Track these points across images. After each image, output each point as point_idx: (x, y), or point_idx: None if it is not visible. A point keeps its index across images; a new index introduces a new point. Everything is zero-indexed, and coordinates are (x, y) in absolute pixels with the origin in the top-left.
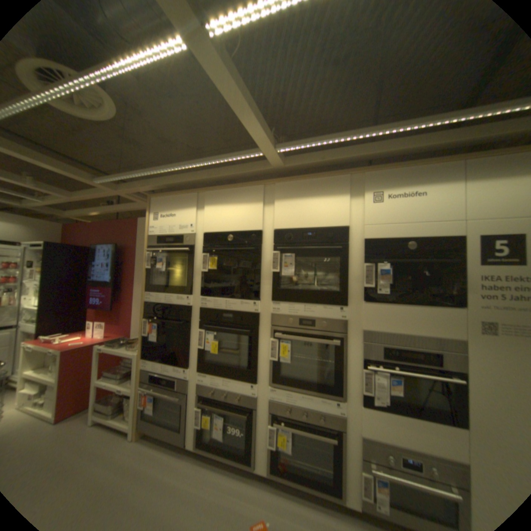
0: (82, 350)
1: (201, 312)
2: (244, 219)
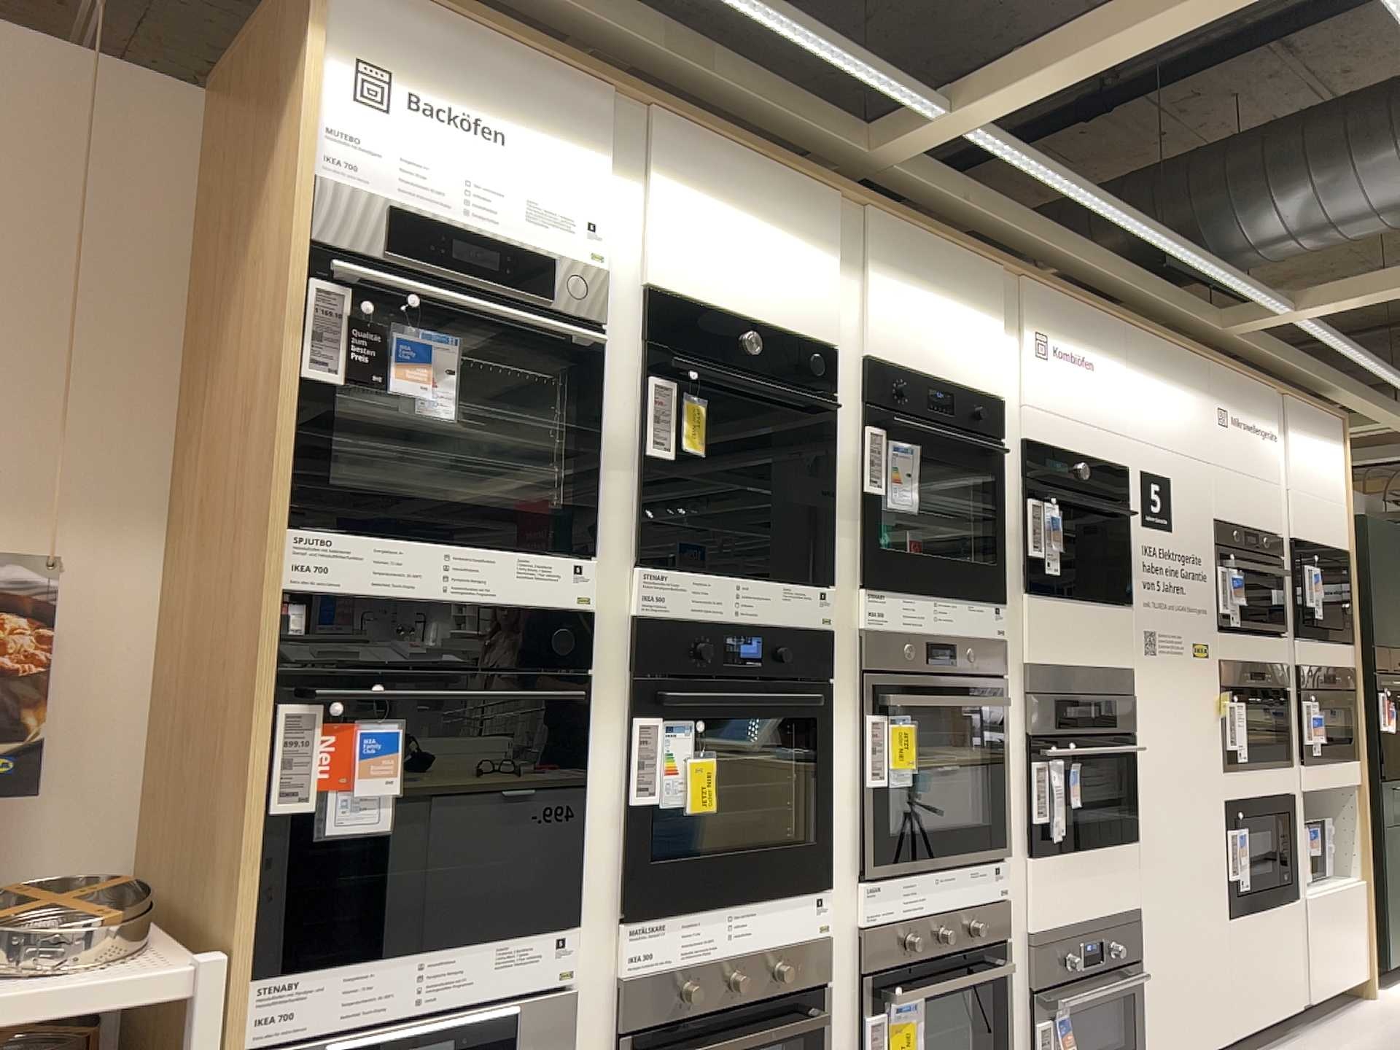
0: None
1: (645, 631)
2: (789, 295)
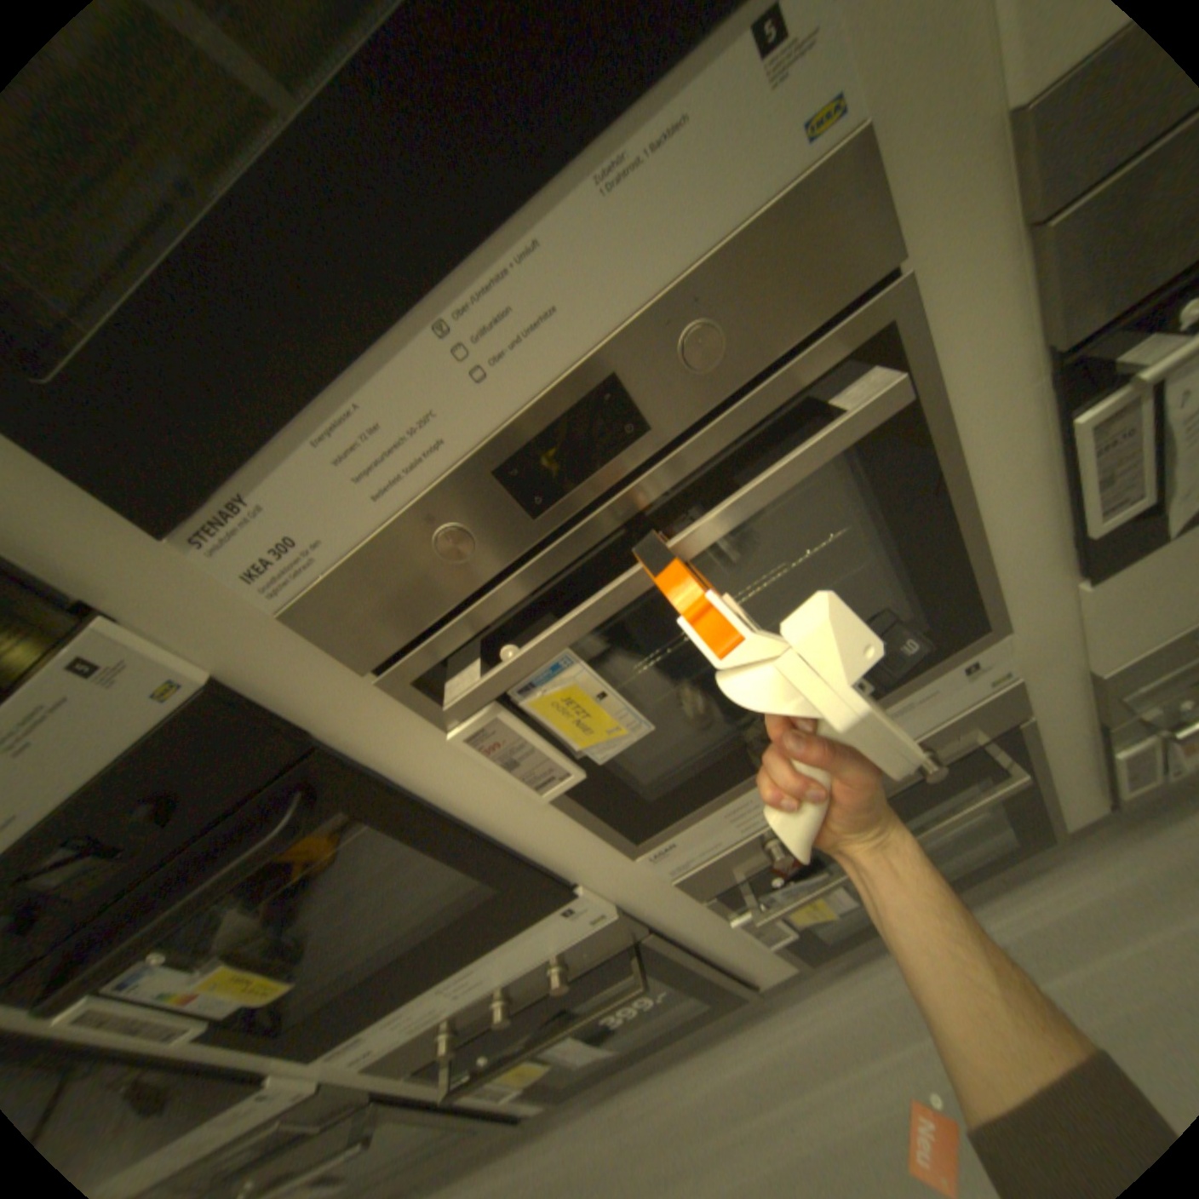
0: None
1: None
2: None
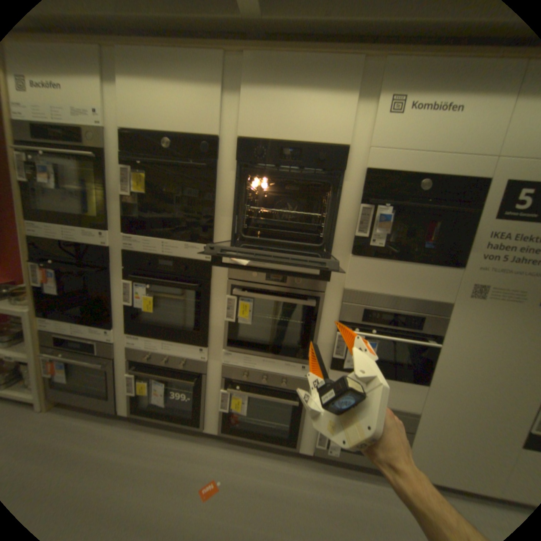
0: None
1: (125, 256)
2: (190, 111)
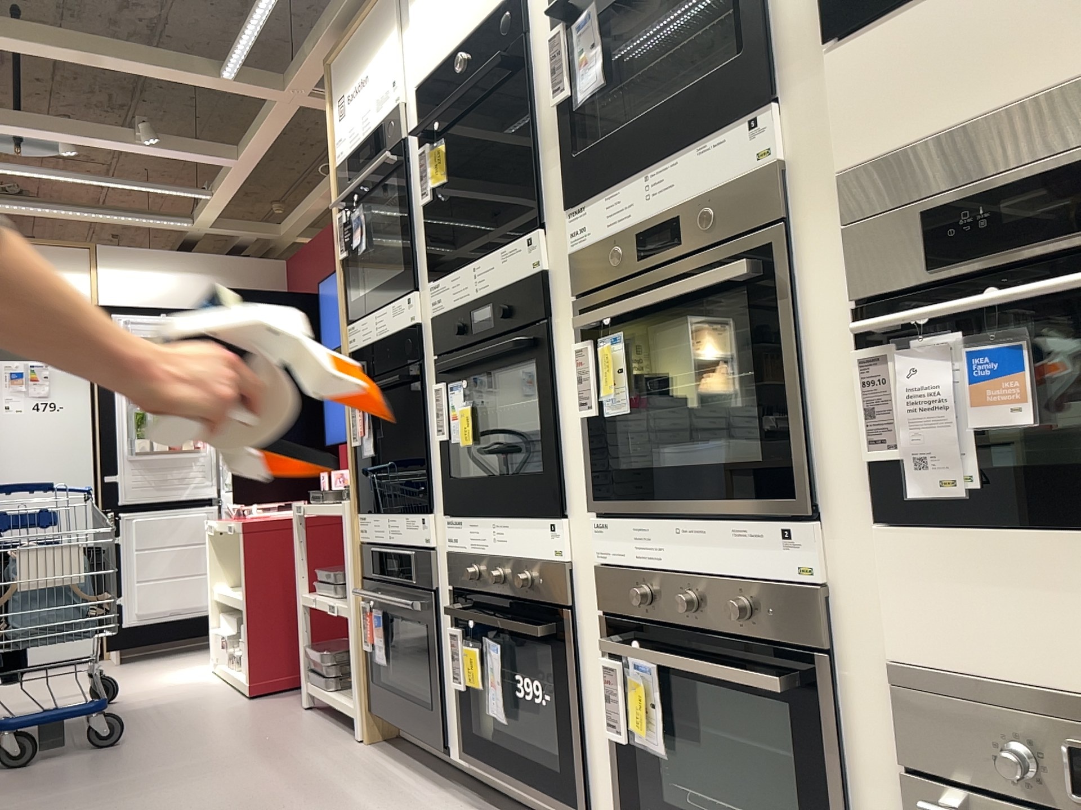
0: (290, 523)
1: (434, 328)
2: None
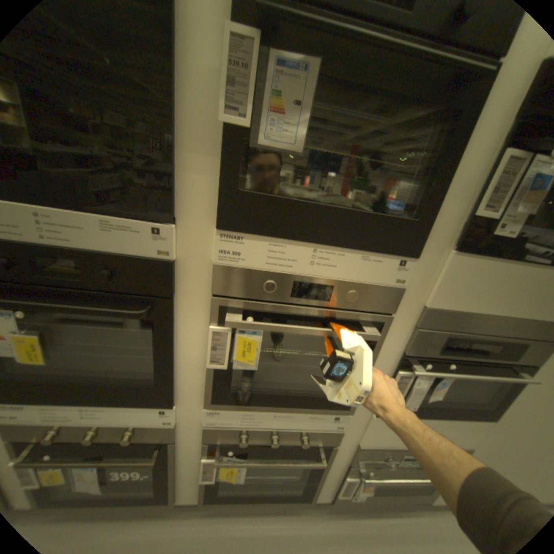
0: None
1: None
2: None
